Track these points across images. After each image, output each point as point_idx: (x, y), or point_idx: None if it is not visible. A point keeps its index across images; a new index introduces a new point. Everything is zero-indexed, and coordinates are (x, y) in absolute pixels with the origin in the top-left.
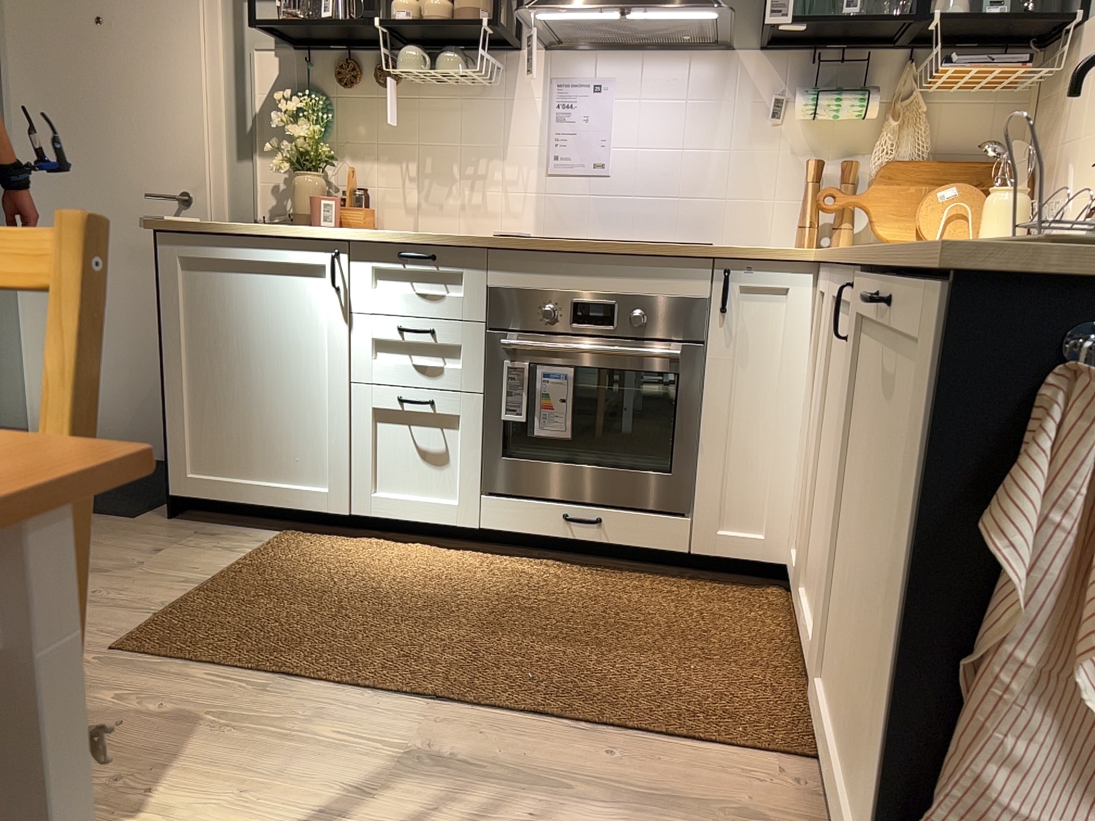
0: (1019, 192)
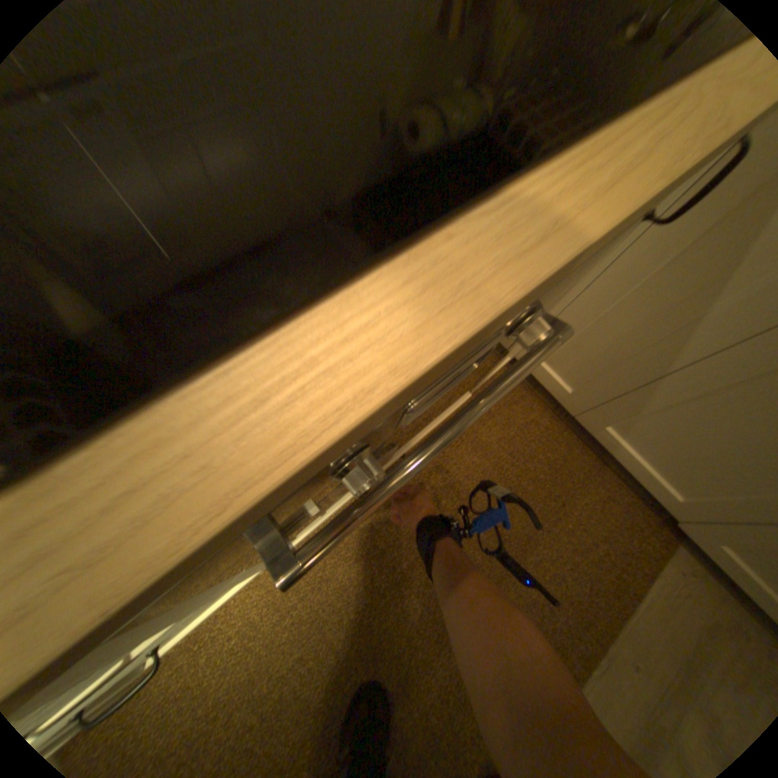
0: None
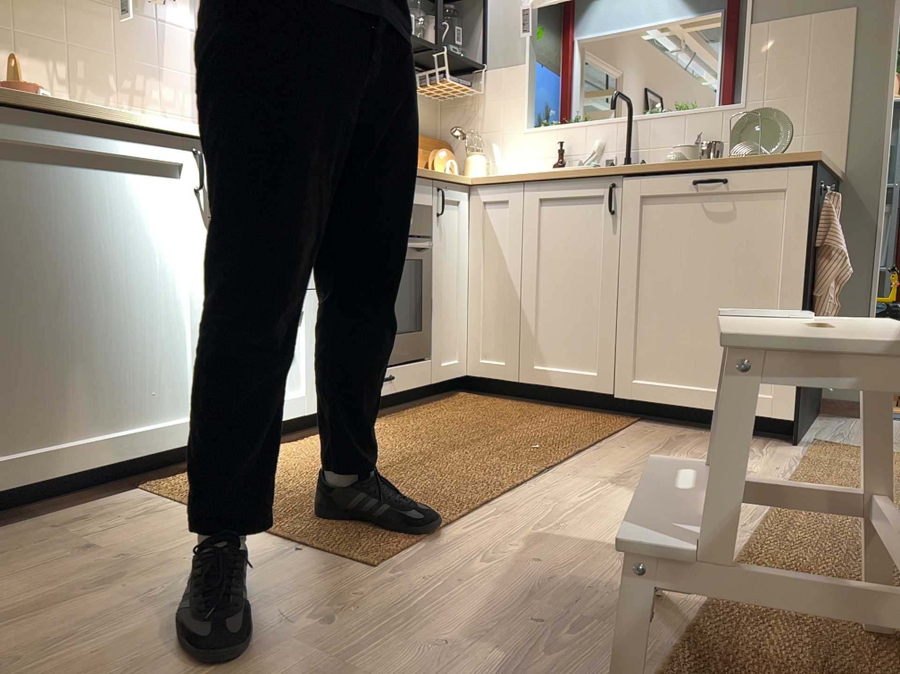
0: (481, 153)
